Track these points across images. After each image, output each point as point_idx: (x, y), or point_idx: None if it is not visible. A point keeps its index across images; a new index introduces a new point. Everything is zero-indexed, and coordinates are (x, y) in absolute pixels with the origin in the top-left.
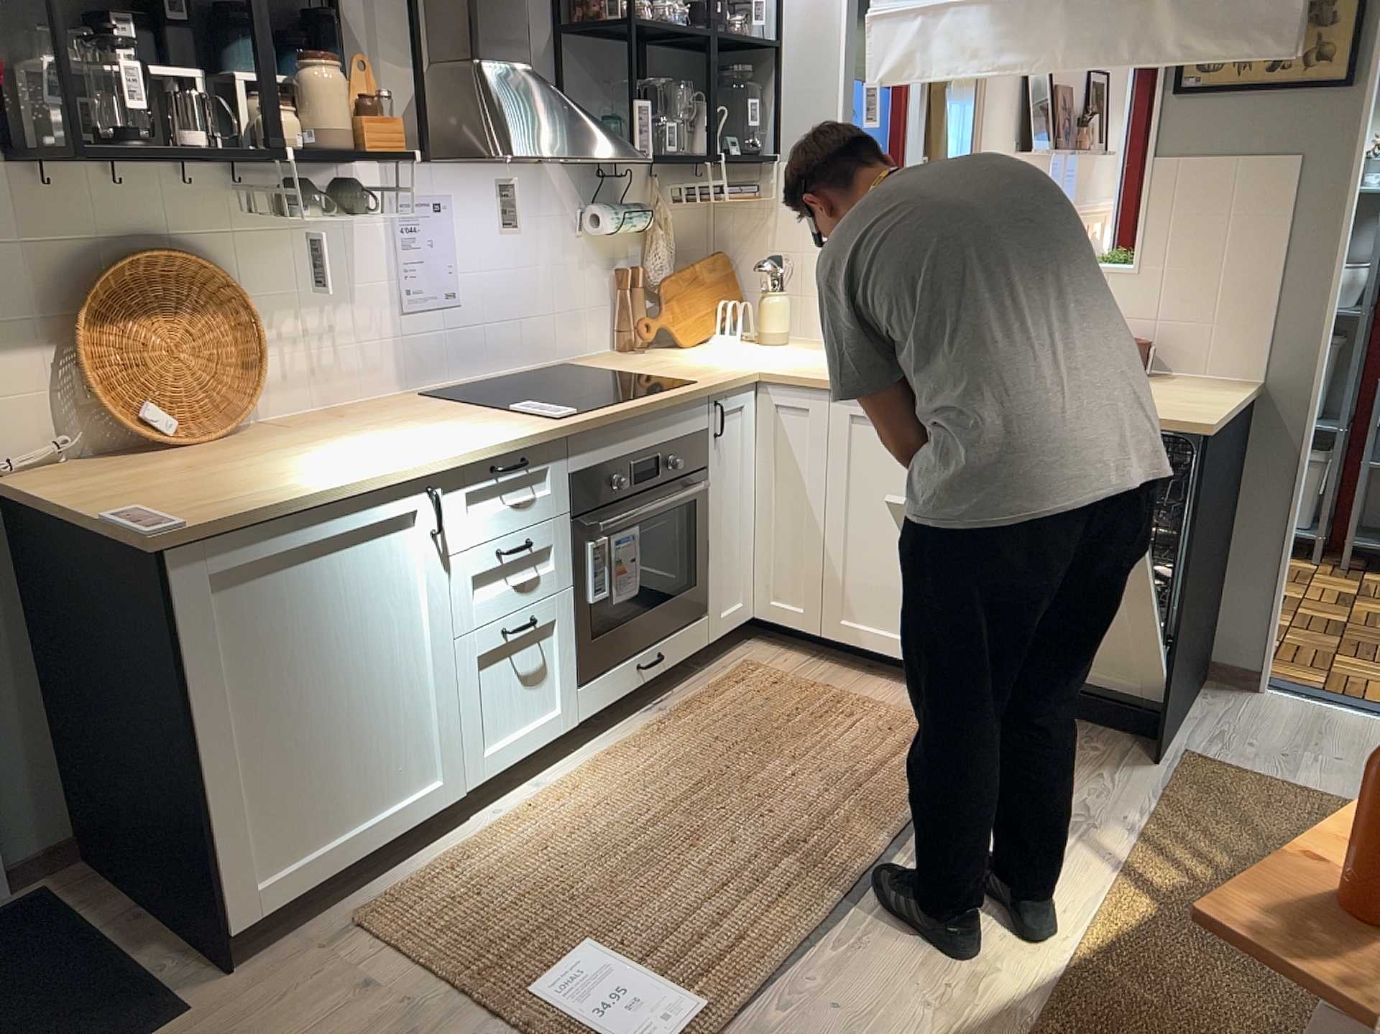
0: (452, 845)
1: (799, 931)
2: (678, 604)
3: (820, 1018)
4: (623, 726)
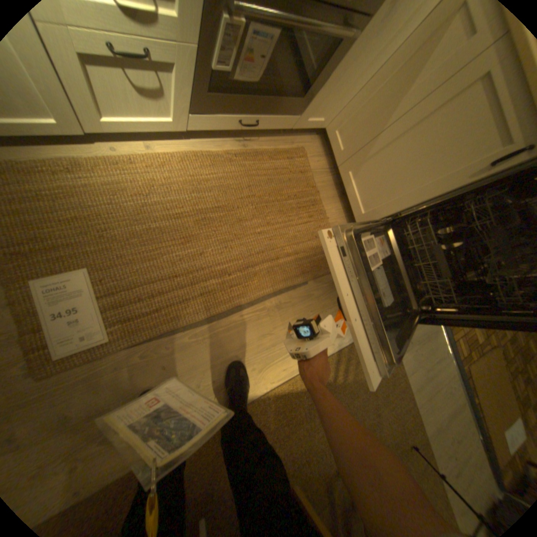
0: (69, 153)
1: (182, 320)
2: (285, 101)
3: (152, 369)
4: (220, 140)
